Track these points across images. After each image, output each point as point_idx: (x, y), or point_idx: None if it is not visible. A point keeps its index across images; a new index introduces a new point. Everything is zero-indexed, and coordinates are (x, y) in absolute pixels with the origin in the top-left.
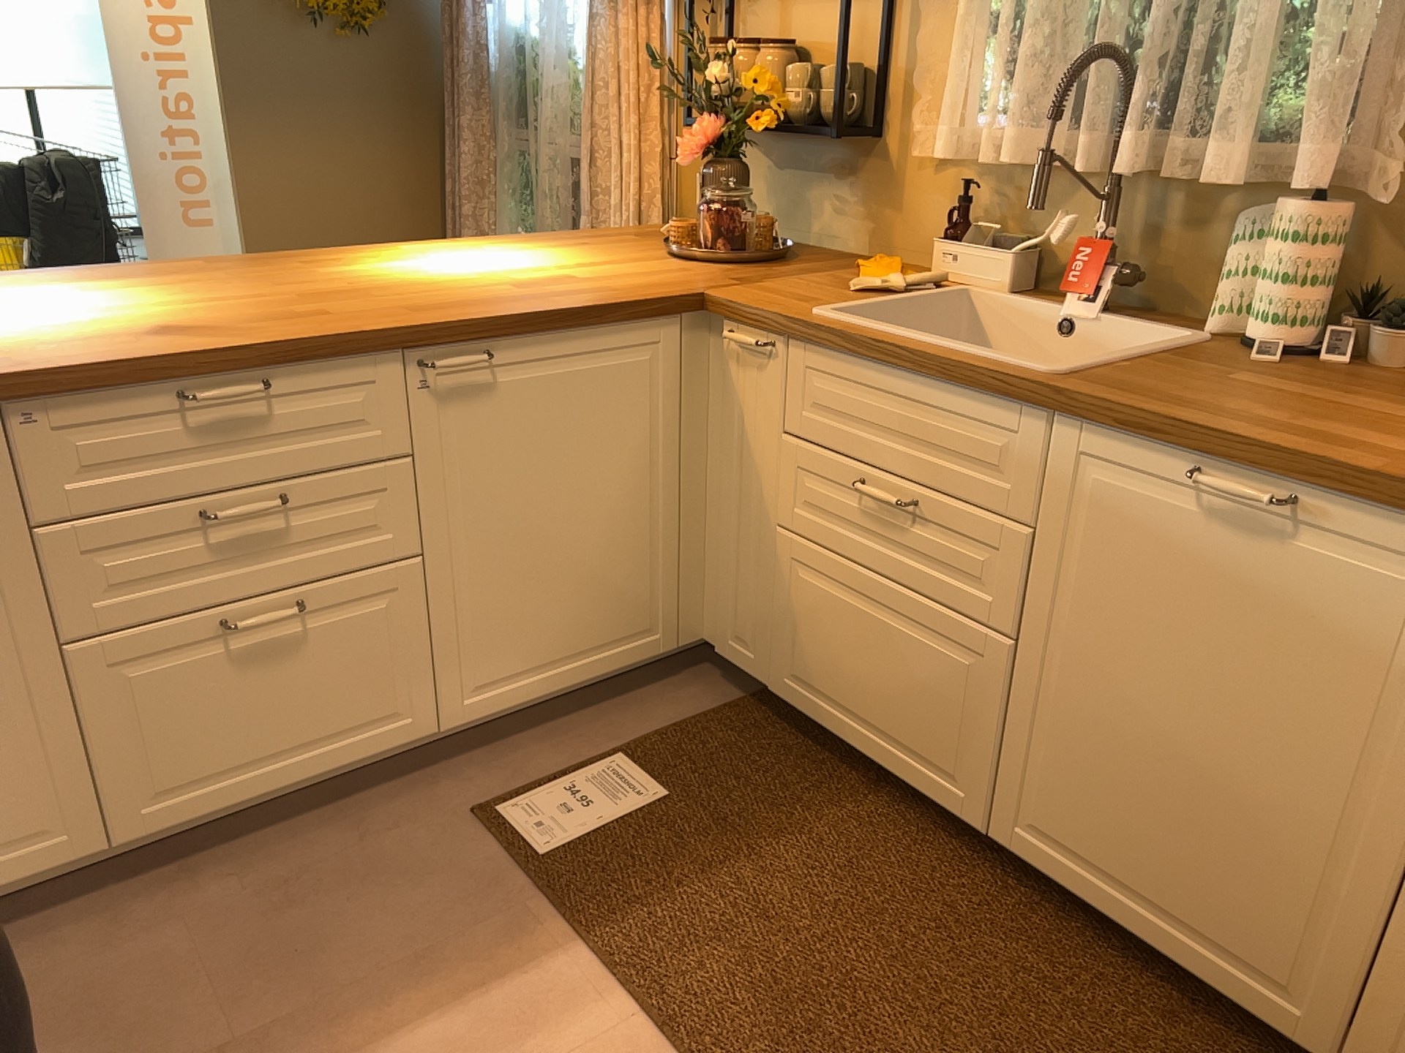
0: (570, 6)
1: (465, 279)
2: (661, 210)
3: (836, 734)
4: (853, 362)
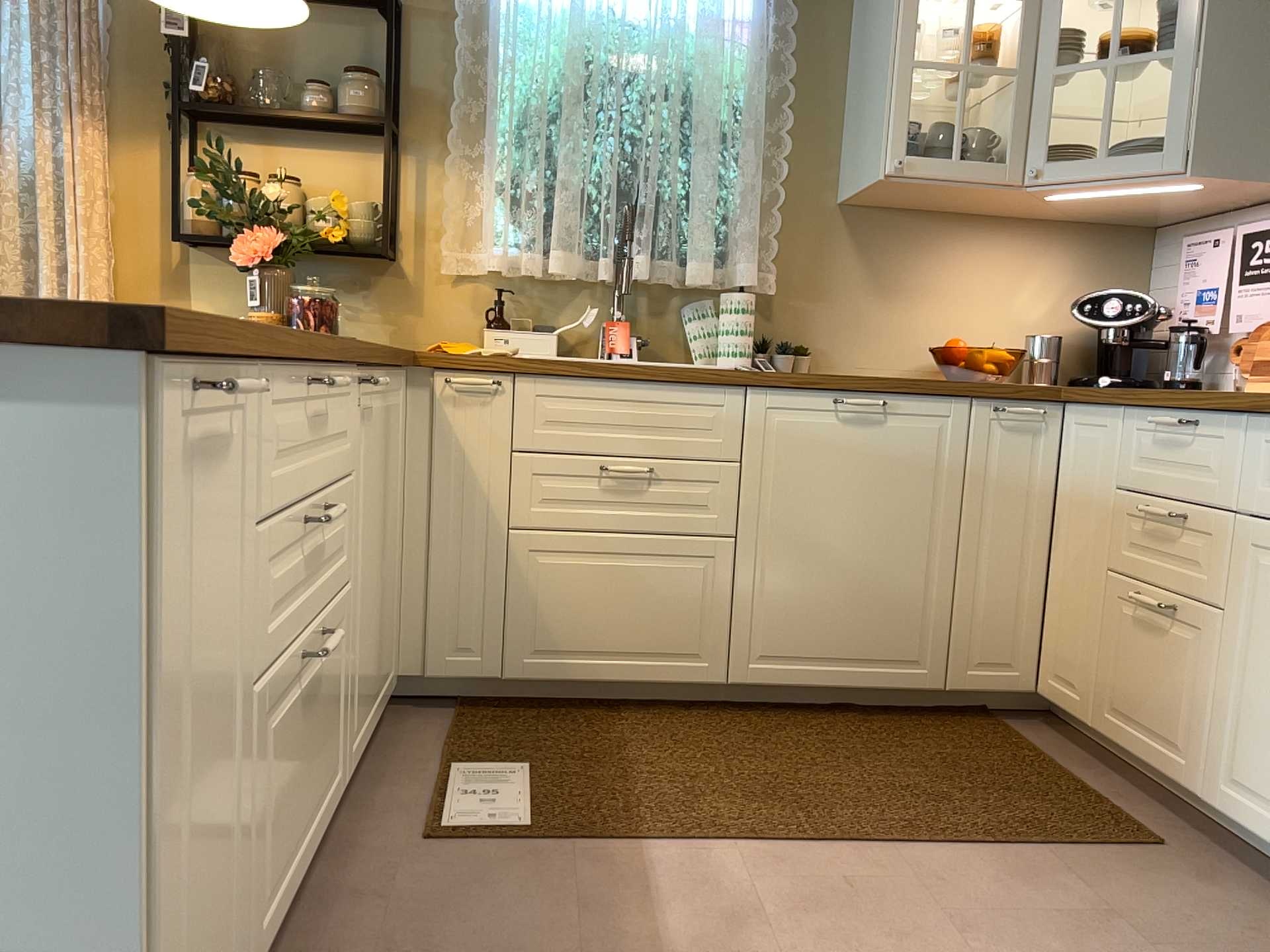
0: None
1: None
2: None
3: (584, 681)
4: (585, 383)
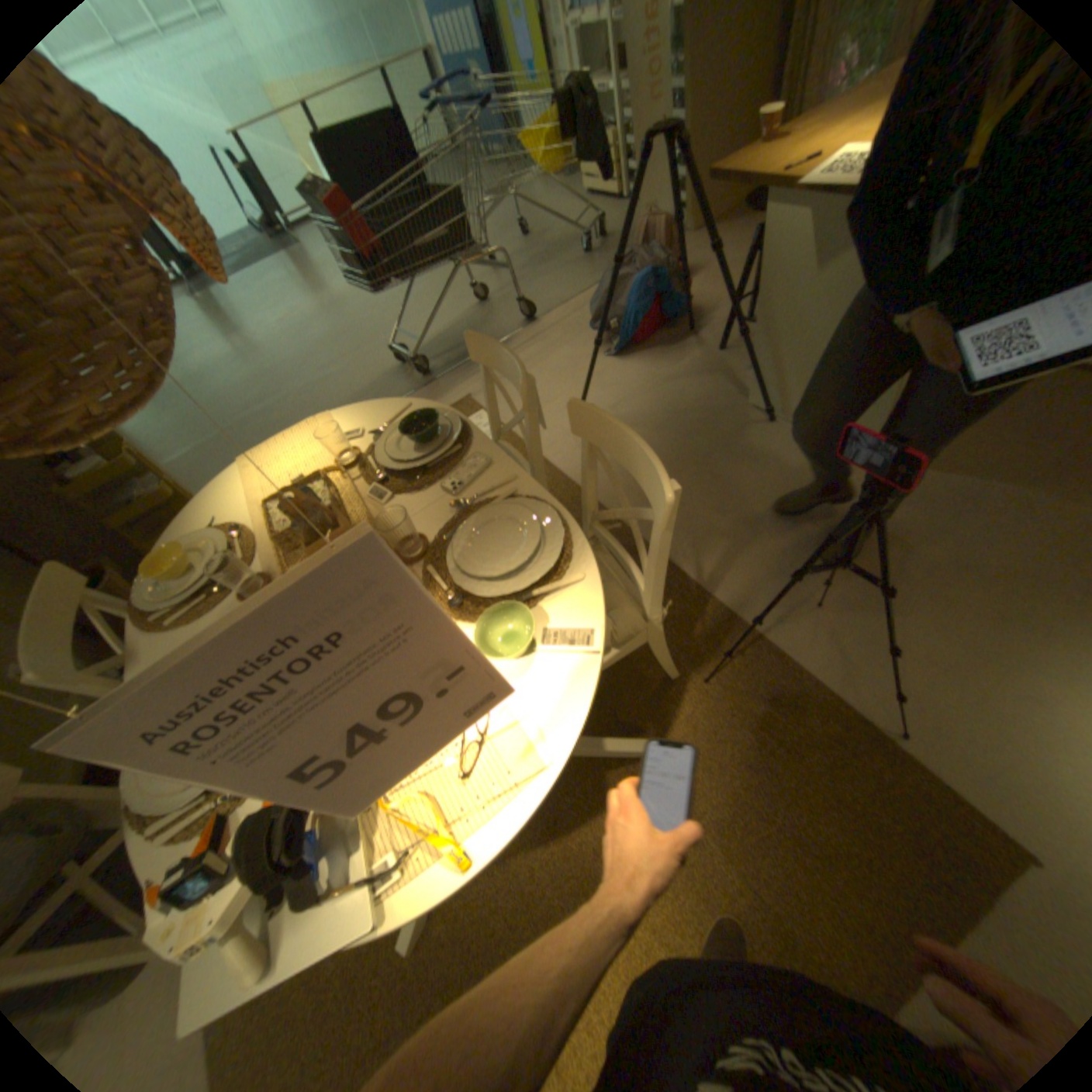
0: None
1: None
2: None
3: None
4: None
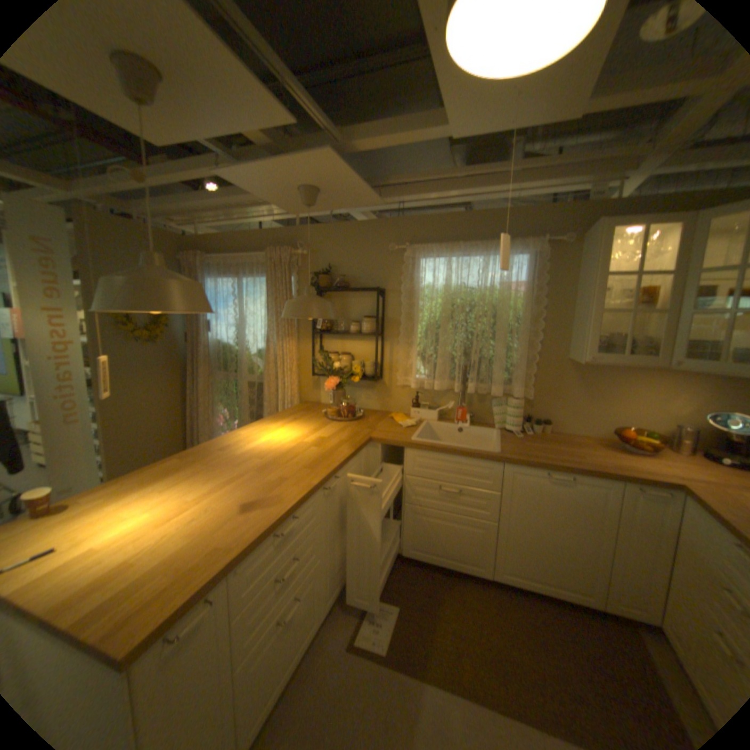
0: (250, 335)
1: (293, 446)
2: (299, 399)
3: (433, 564)
4: (434, 454)
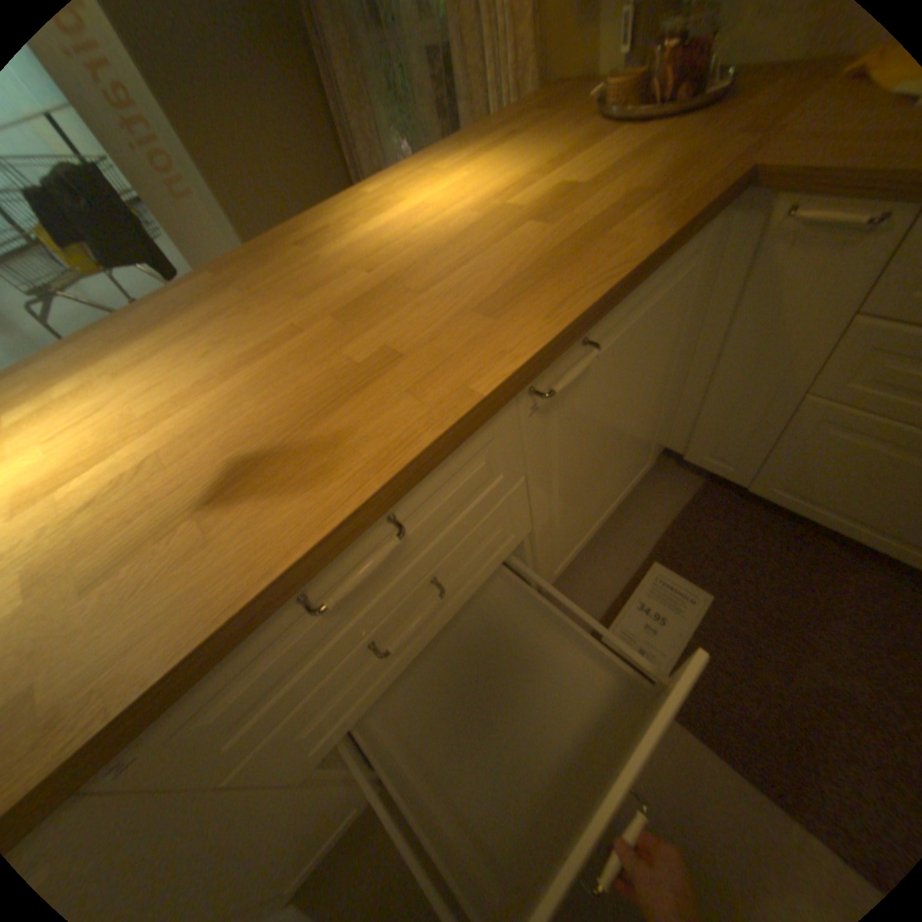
0: None
1: (470, 221)
2: (536, 73)
3: (834, 529)
4: None
